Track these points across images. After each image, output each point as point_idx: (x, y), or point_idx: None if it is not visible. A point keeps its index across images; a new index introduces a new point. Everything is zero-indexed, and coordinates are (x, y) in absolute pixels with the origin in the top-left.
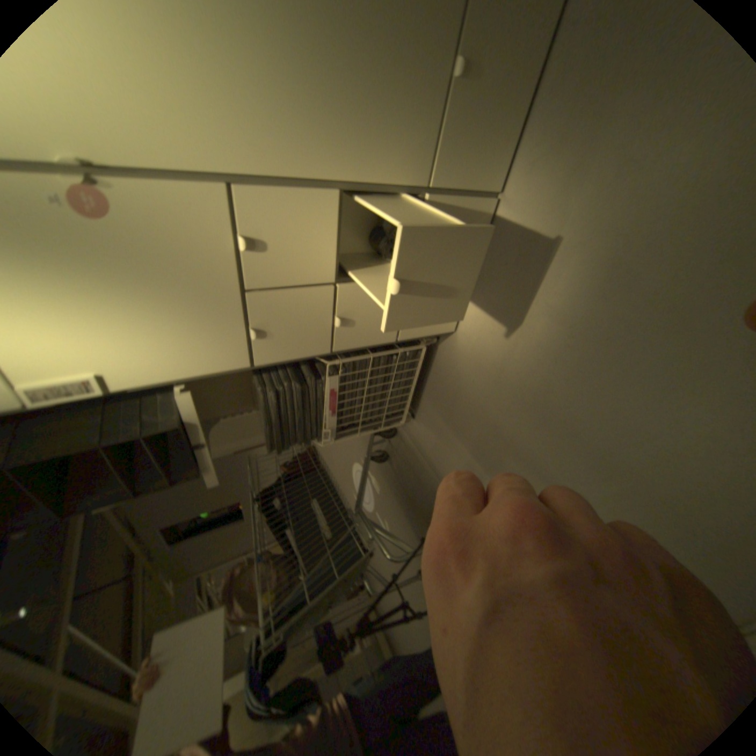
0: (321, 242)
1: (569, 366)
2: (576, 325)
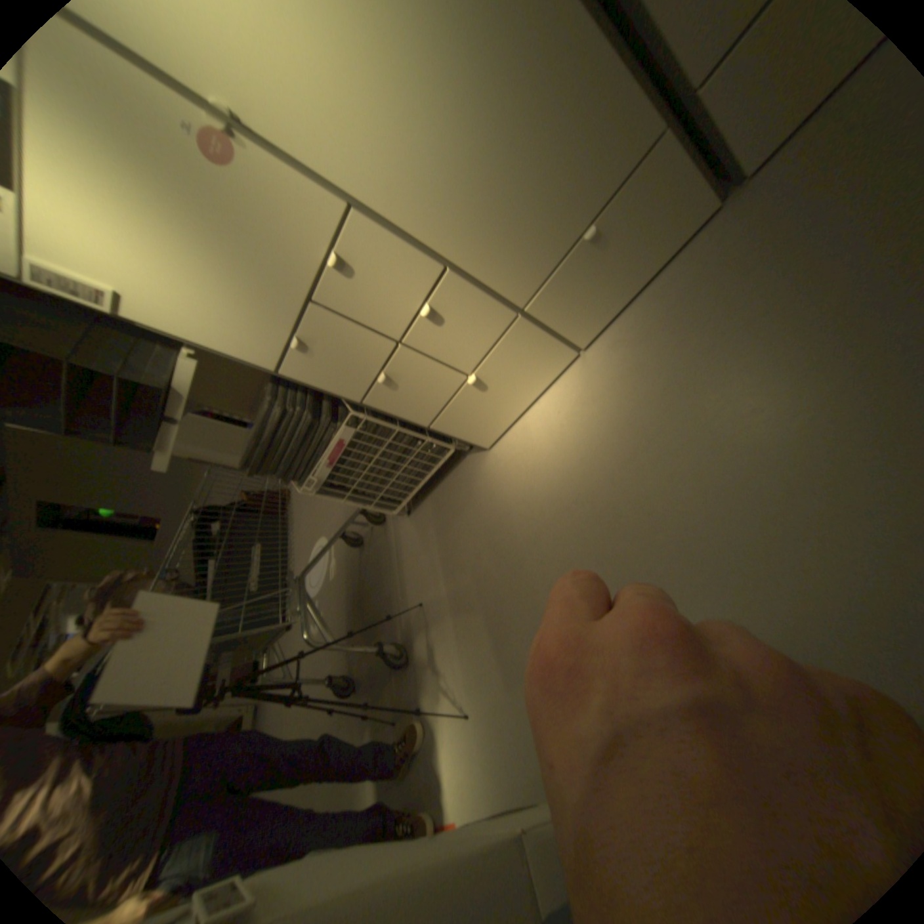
0: (403, 301)
1: (561, 527)
2: (583, 494)
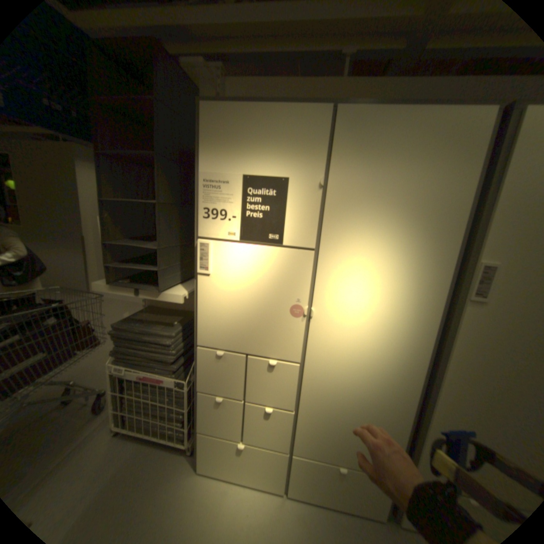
0: (268, 396)
1: None
2: None
